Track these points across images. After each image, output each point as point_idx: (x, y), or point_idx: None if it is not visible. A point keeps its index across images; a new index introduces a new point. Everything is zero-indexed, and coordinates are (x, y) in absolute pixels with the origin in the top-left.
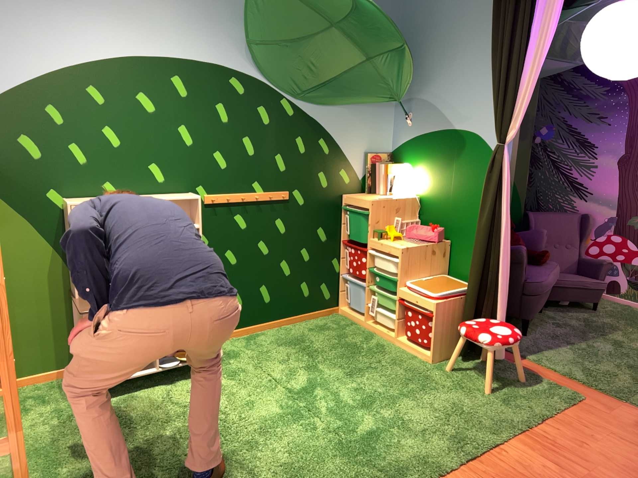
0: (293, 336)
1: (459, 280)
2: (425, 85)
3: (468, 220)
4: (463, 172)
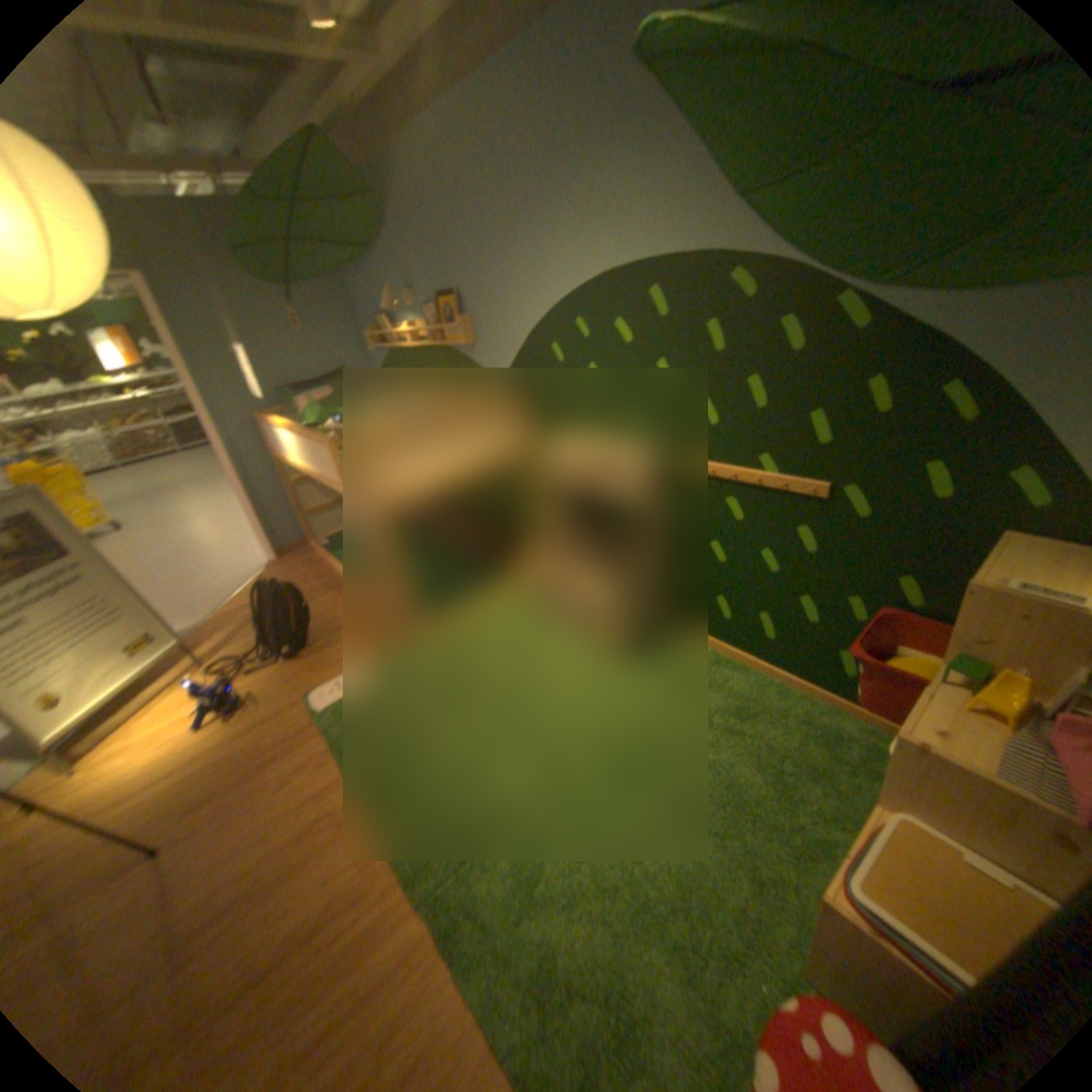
0: (765, 709)
1: None
2: None
3: None
4: None
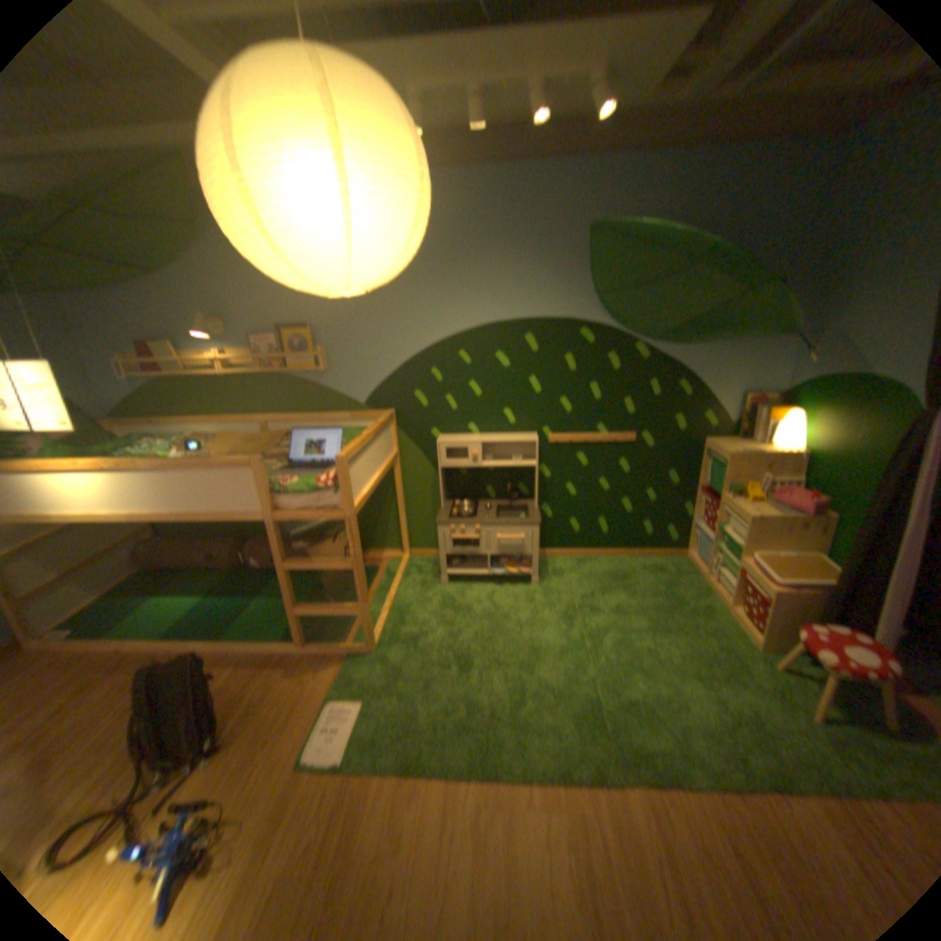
0: (622, 570)
1: (838, 569)
2: (843, 311)
3: (868, 498)
4: (875, 434)
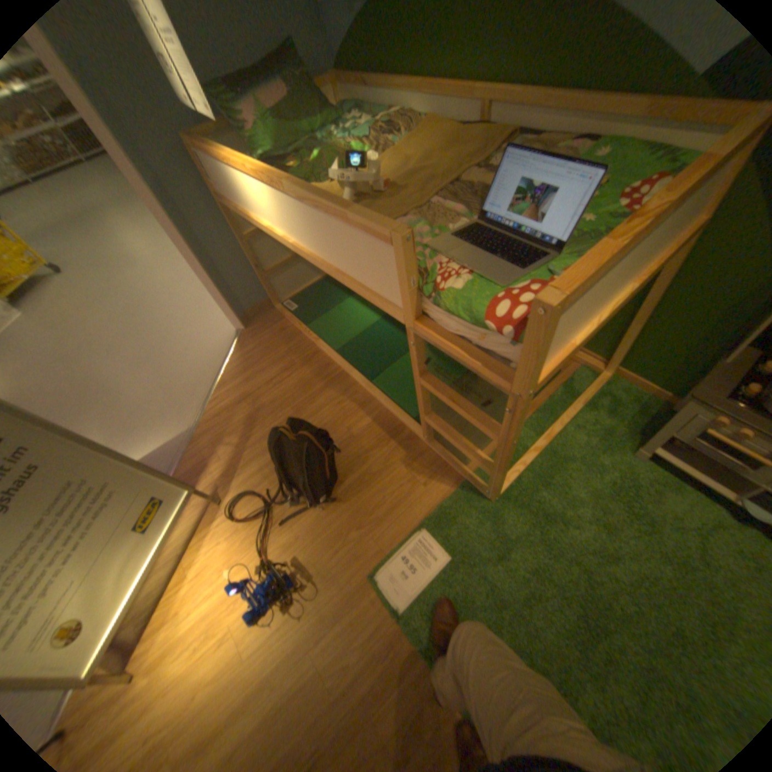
0: None
1: None
2: None
3: None
4: None
